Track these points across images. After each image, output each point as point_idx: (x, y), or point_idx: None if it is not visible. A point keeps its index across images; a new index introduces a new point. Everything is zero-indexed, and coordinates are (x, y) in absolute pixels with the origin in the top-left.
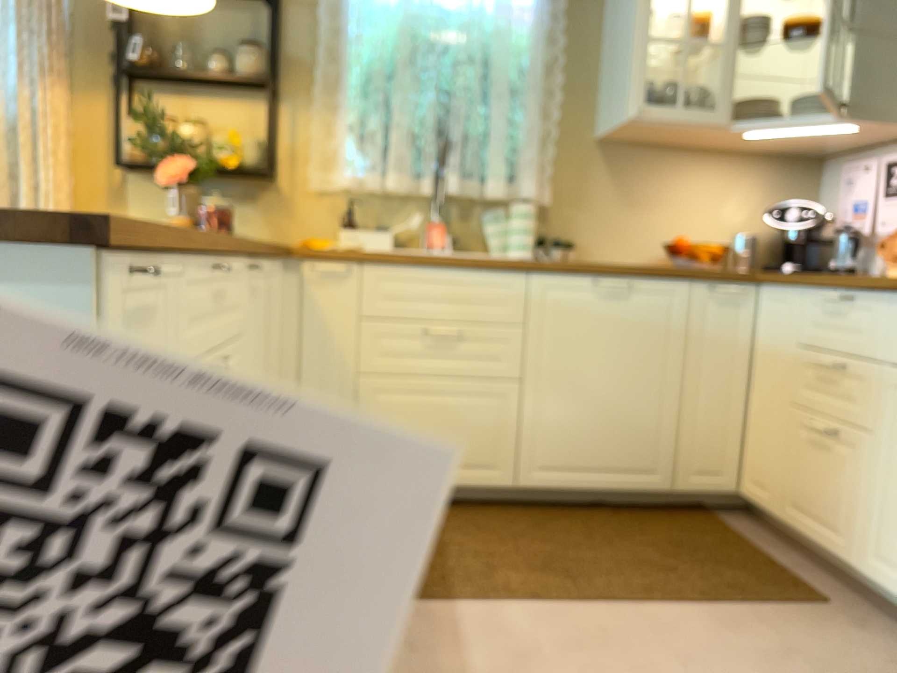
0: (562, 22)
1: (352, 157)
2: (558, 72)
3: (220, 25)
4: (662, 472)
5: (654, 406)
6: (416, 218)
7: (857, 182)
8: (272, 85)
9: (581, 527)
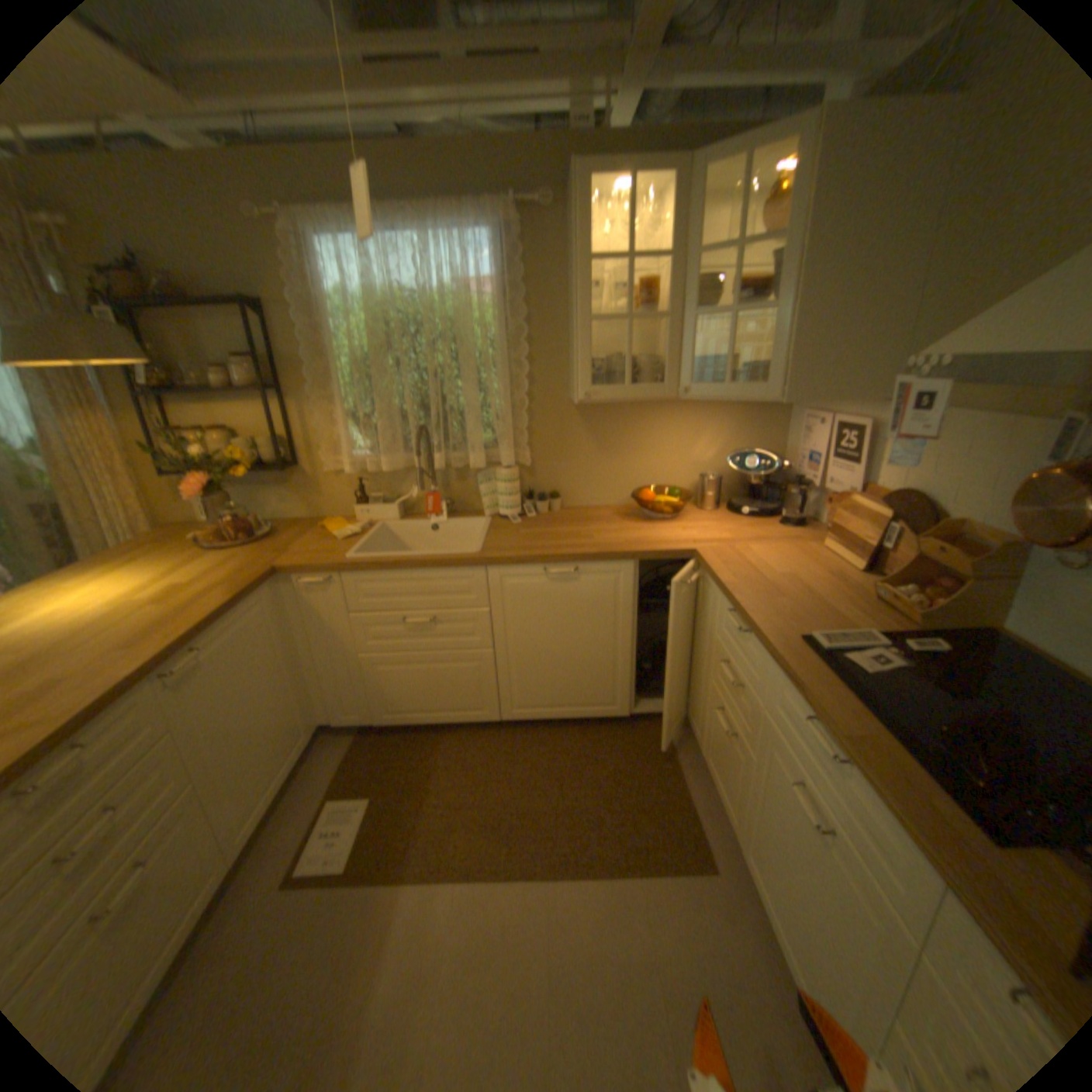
0: (522, 290)
1: (353, 440)
2: (522, 343)
3: (213, 332)
4: (617, 703)
5: (607, 658)
6: (414, 490)
7: (811, 431)
8: (268, 387)
9: (547, 756)
